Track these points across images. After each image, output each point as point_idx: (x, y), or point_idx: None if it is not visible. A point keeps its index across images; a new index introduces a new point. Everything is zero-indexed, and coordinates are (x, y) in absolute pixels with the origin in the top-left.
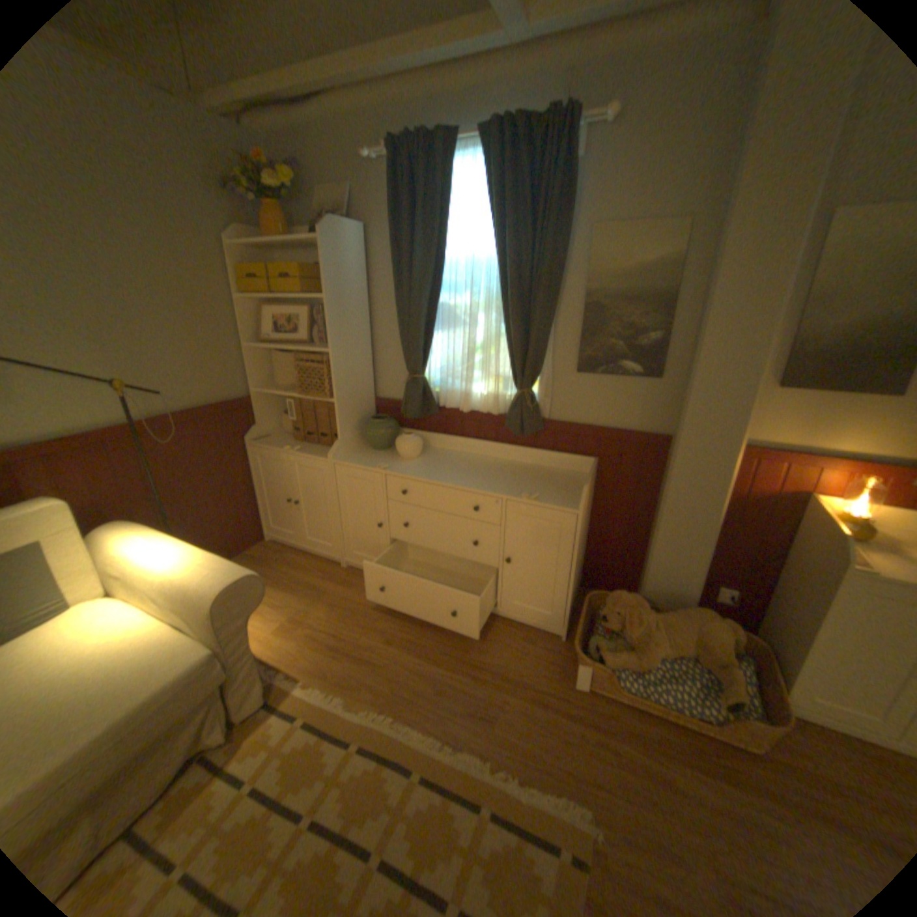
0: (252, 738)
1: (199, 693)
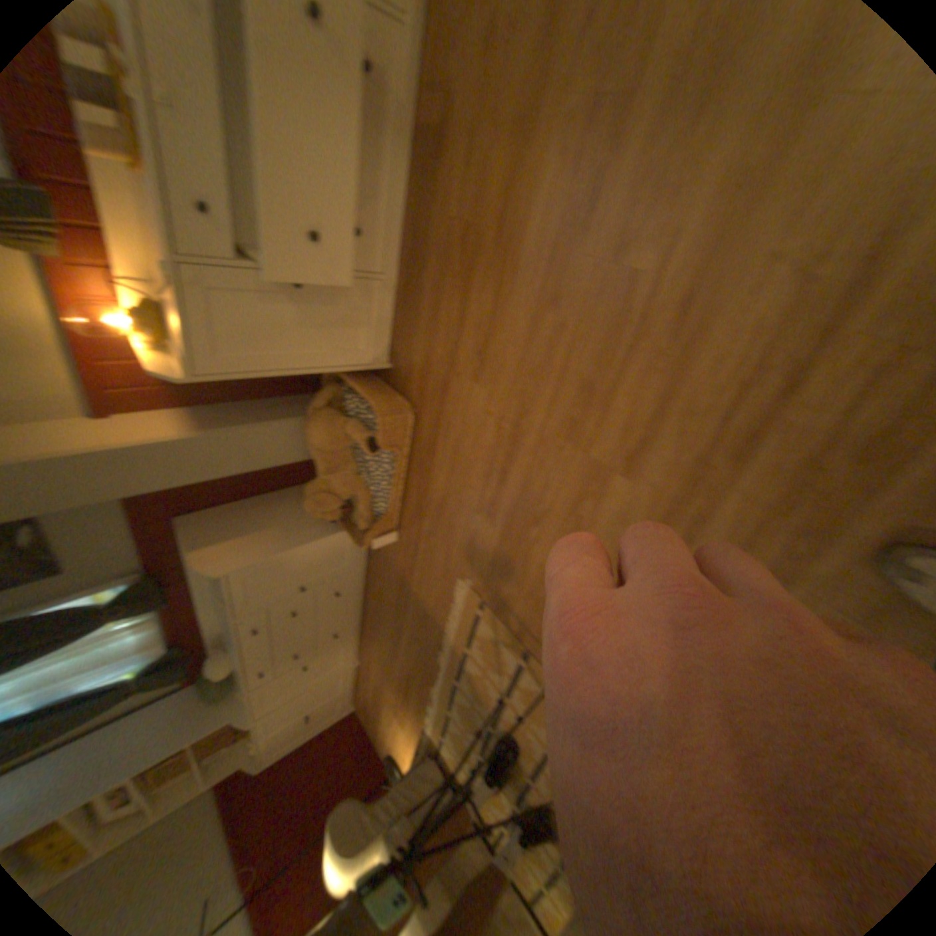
0: (445, 766)
1: (402, 838)
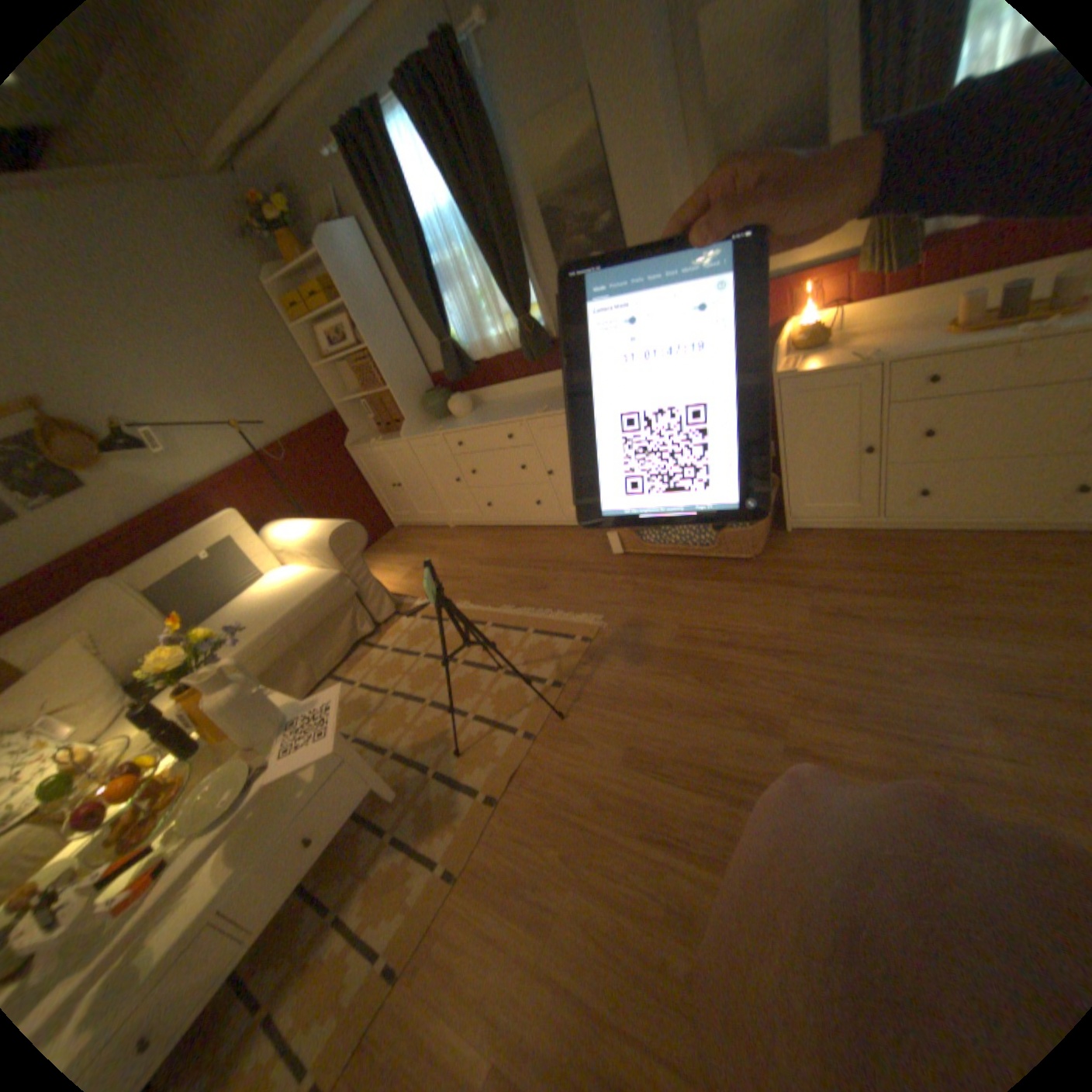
0: (391, 627)
1: (340, 594)
